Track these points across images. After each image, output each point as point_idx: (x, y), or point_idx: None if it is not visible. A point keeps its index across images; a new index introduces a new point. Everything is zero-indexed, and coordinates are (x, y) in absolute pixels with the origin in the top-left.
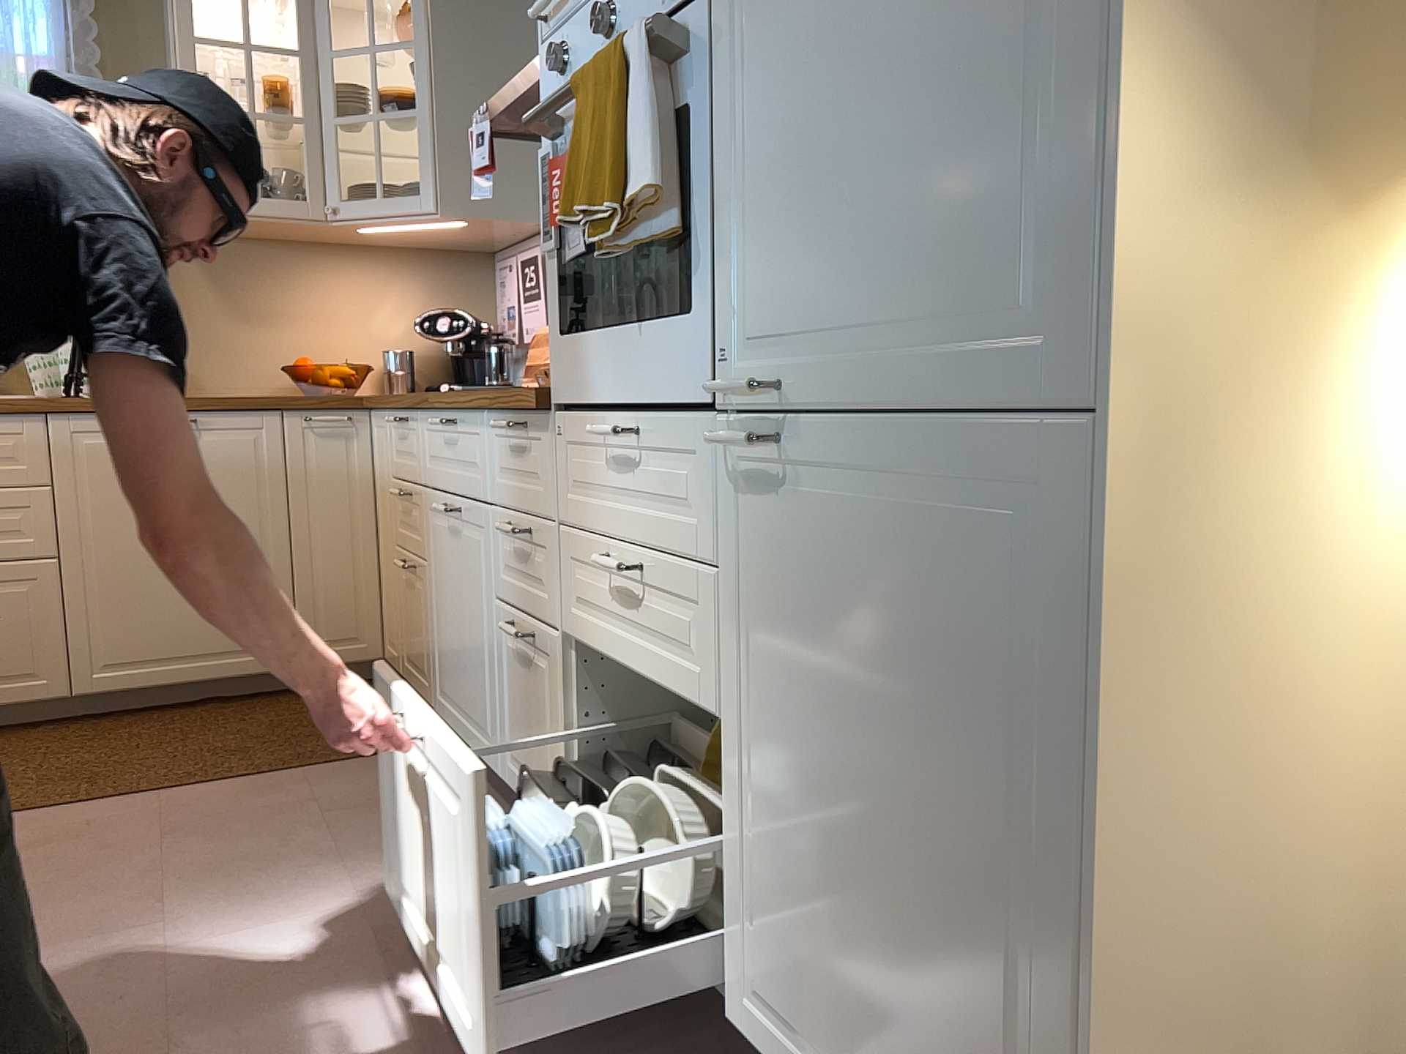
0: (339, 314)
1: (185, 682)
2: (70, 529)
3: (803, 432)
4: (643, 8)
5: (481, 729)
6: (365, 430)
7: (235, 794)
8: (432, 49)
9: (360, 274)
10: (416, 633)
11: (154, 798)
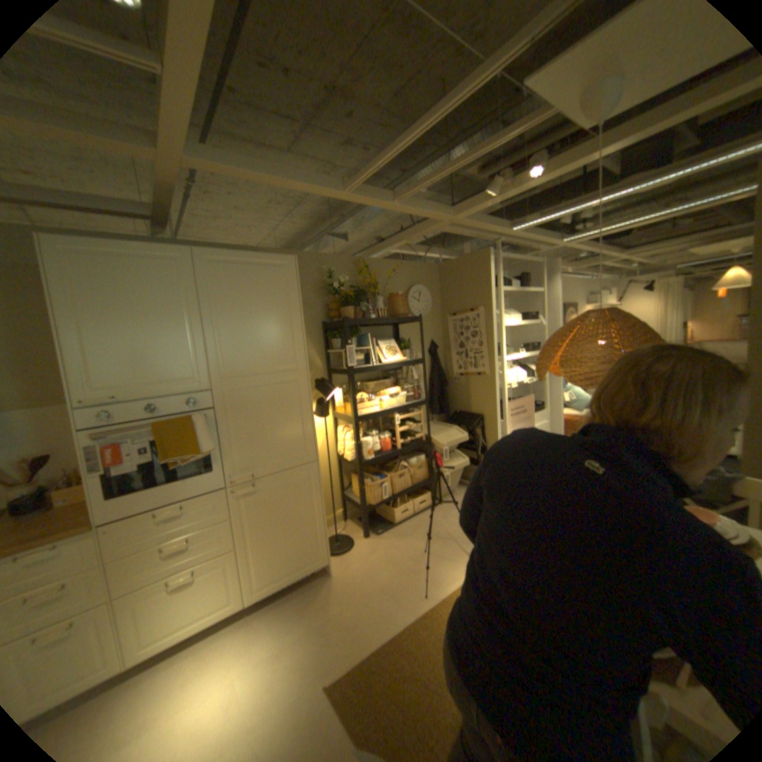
0: None
1: None
2: None
3: (255, 483)
4: (170, 409)
5: None
6: None
7: None
8: None
9: None
10: None
11: None
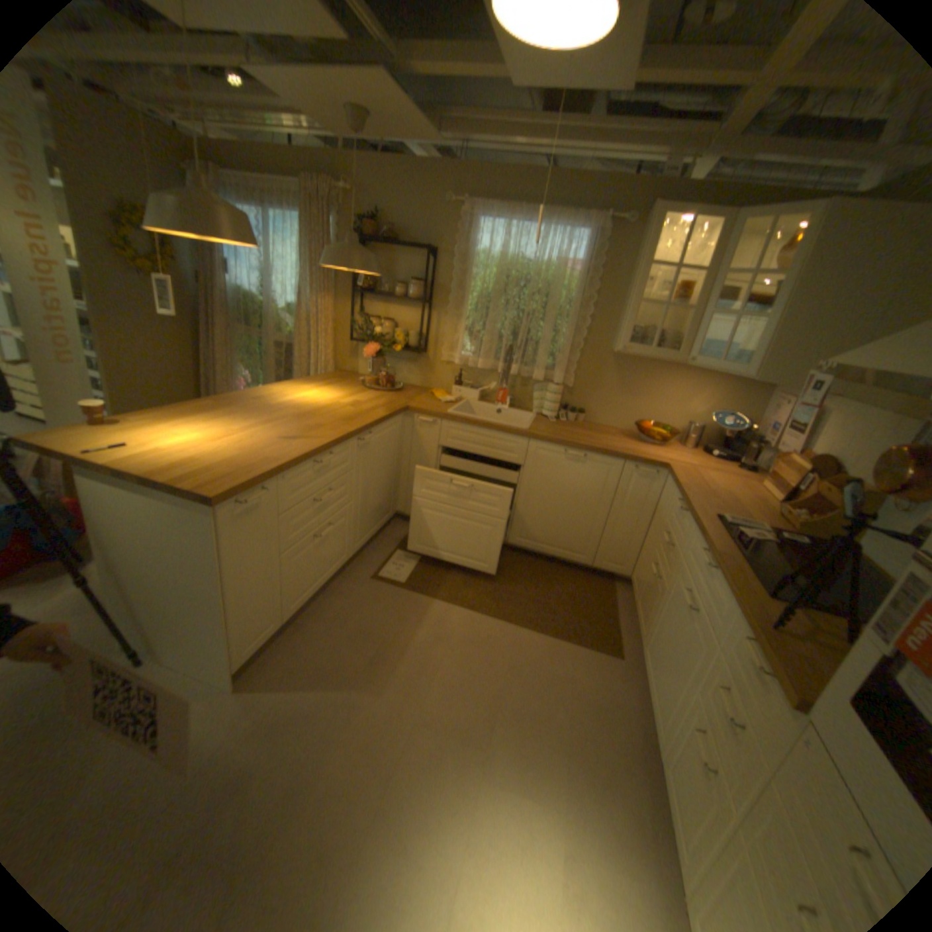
0: (673, 398)
1: (547, 554)
2: (524, 484)
3: None
4: None
5: (661, 717)
6: (663, 480)
7: (543, 648)
8: (800, 277)
9: (693, 379)
10: (649, 603)
11: (514, 630)
